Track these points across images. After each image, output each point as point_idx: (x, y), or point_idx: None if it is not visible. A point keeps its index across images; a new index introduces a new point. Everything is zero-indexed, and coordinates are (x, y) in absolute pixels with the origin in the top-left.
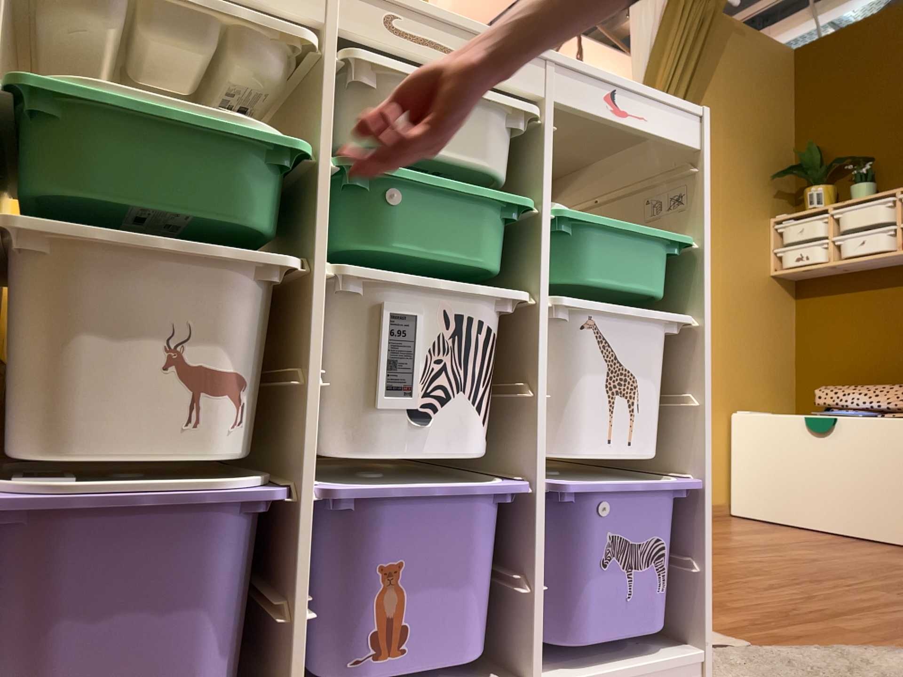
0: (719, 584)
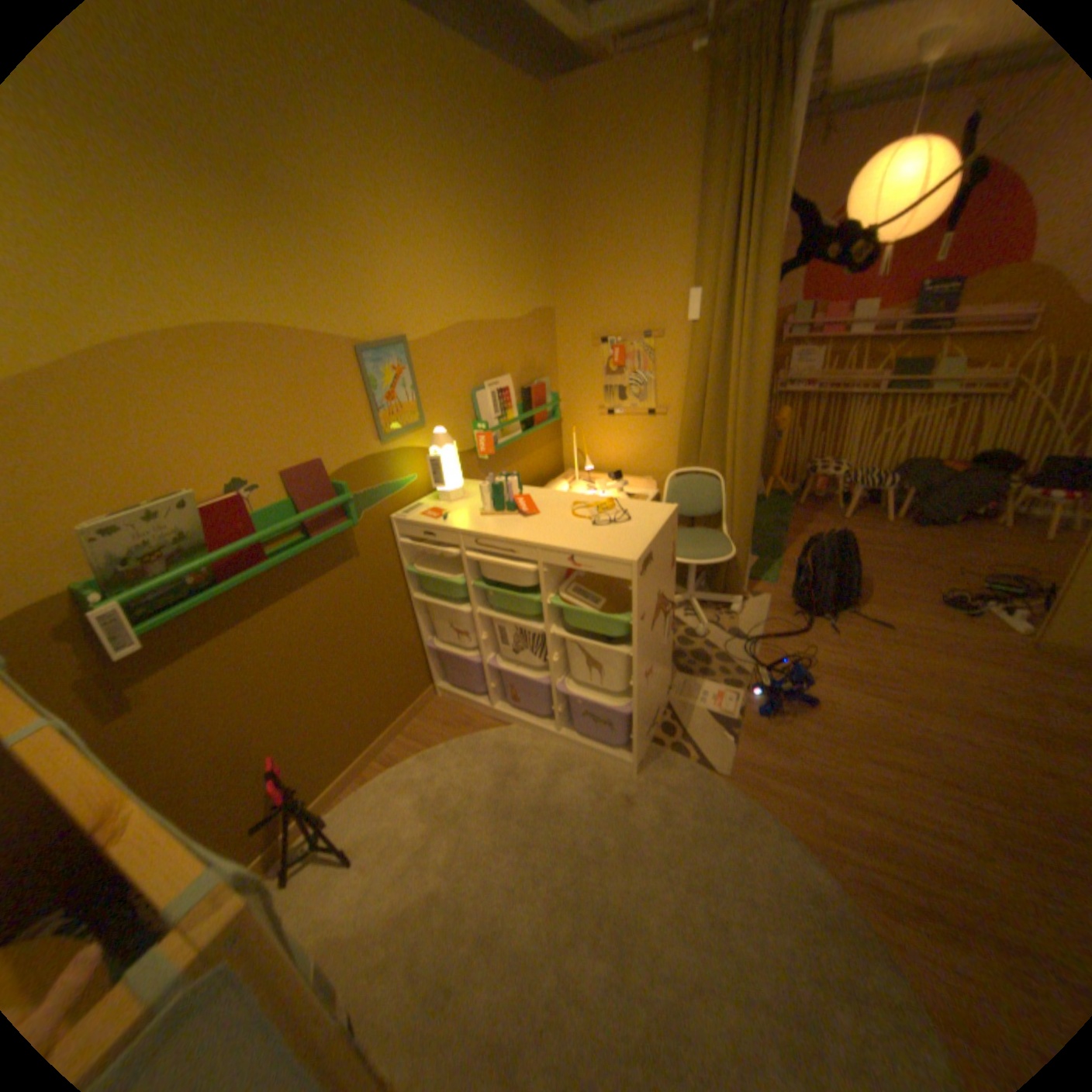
0: (842, 745)
